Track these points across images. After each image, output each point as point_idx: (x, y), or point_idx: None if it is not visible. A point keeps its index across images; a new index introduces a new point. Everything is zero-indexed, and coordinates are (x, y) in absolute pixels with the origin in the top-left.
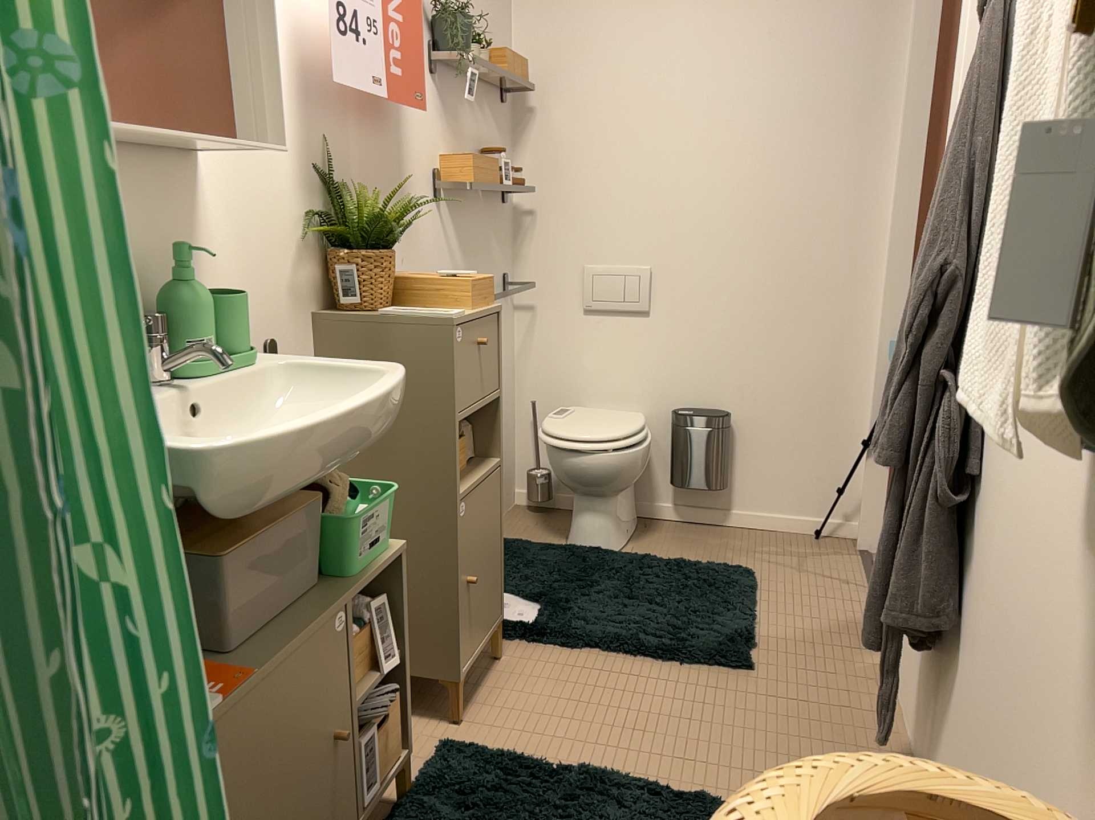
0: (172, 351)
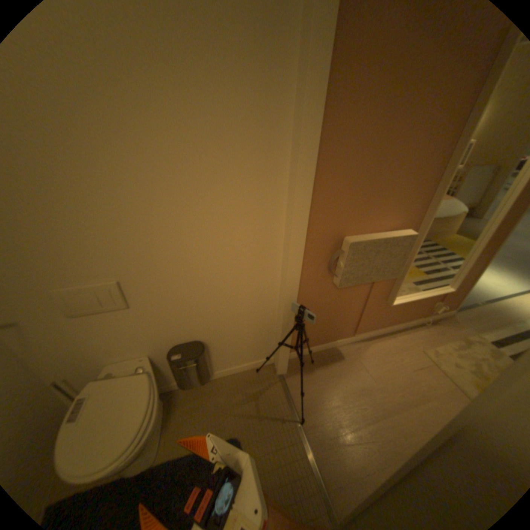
0: None
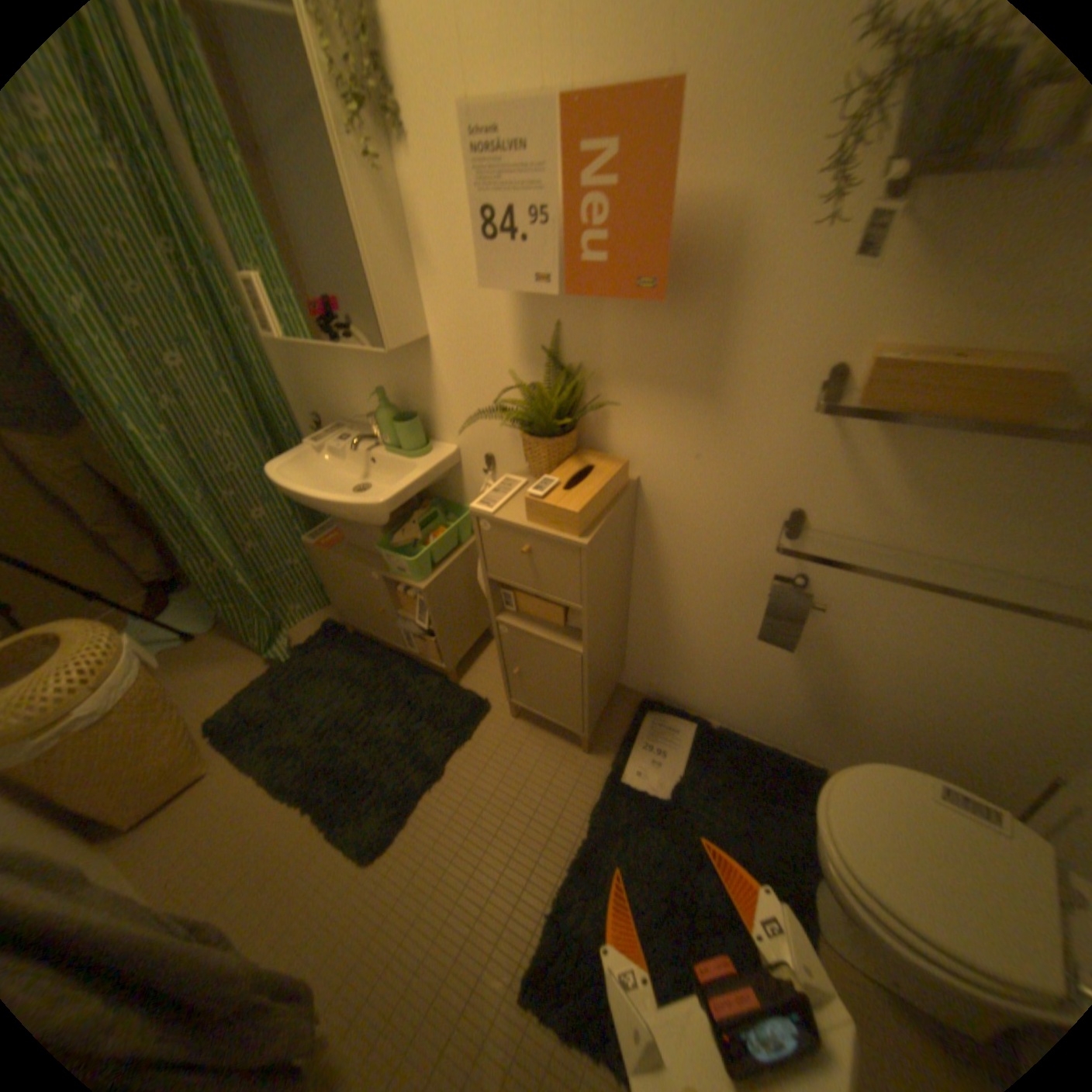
0: (379, 434)
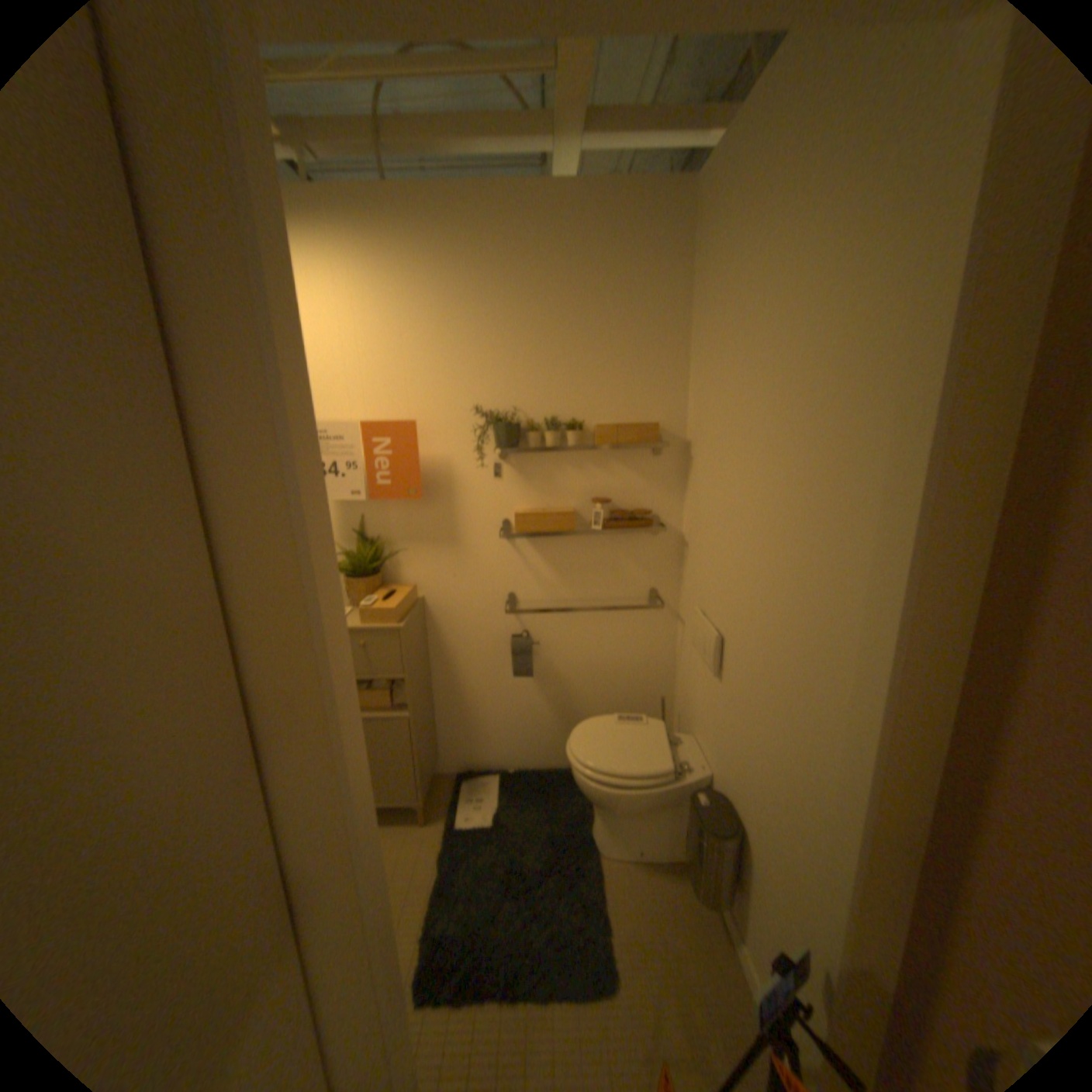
0: None
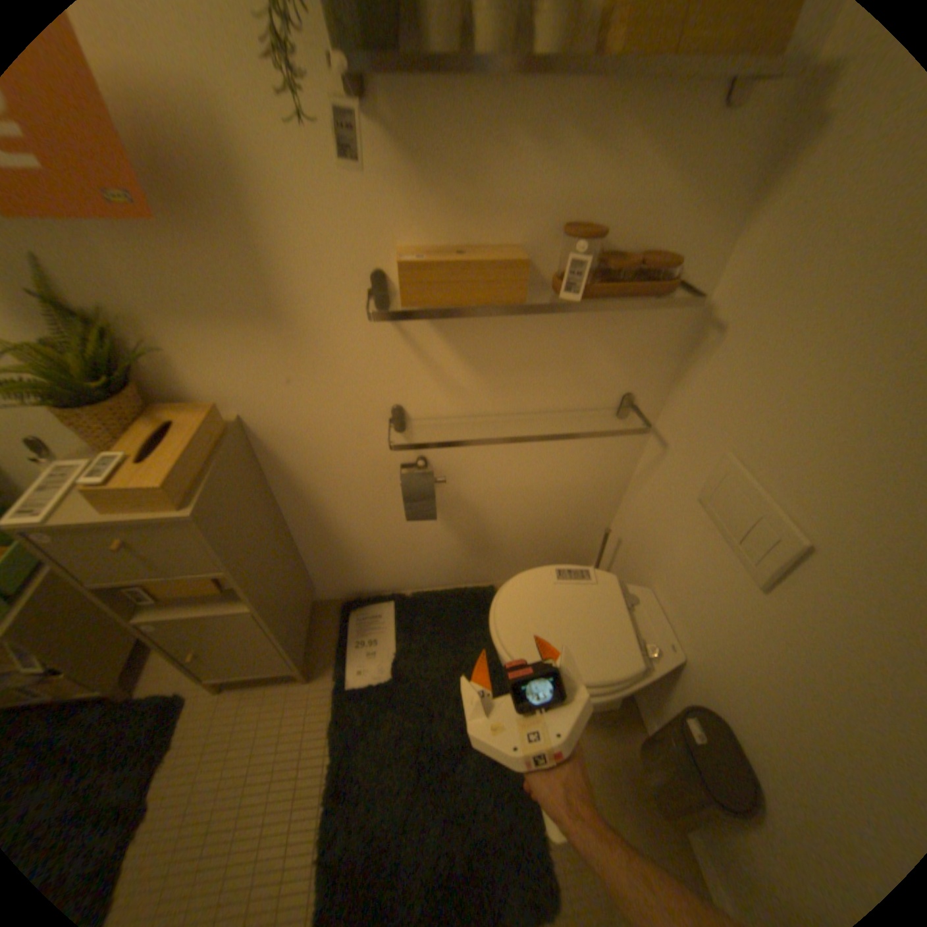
0: None
